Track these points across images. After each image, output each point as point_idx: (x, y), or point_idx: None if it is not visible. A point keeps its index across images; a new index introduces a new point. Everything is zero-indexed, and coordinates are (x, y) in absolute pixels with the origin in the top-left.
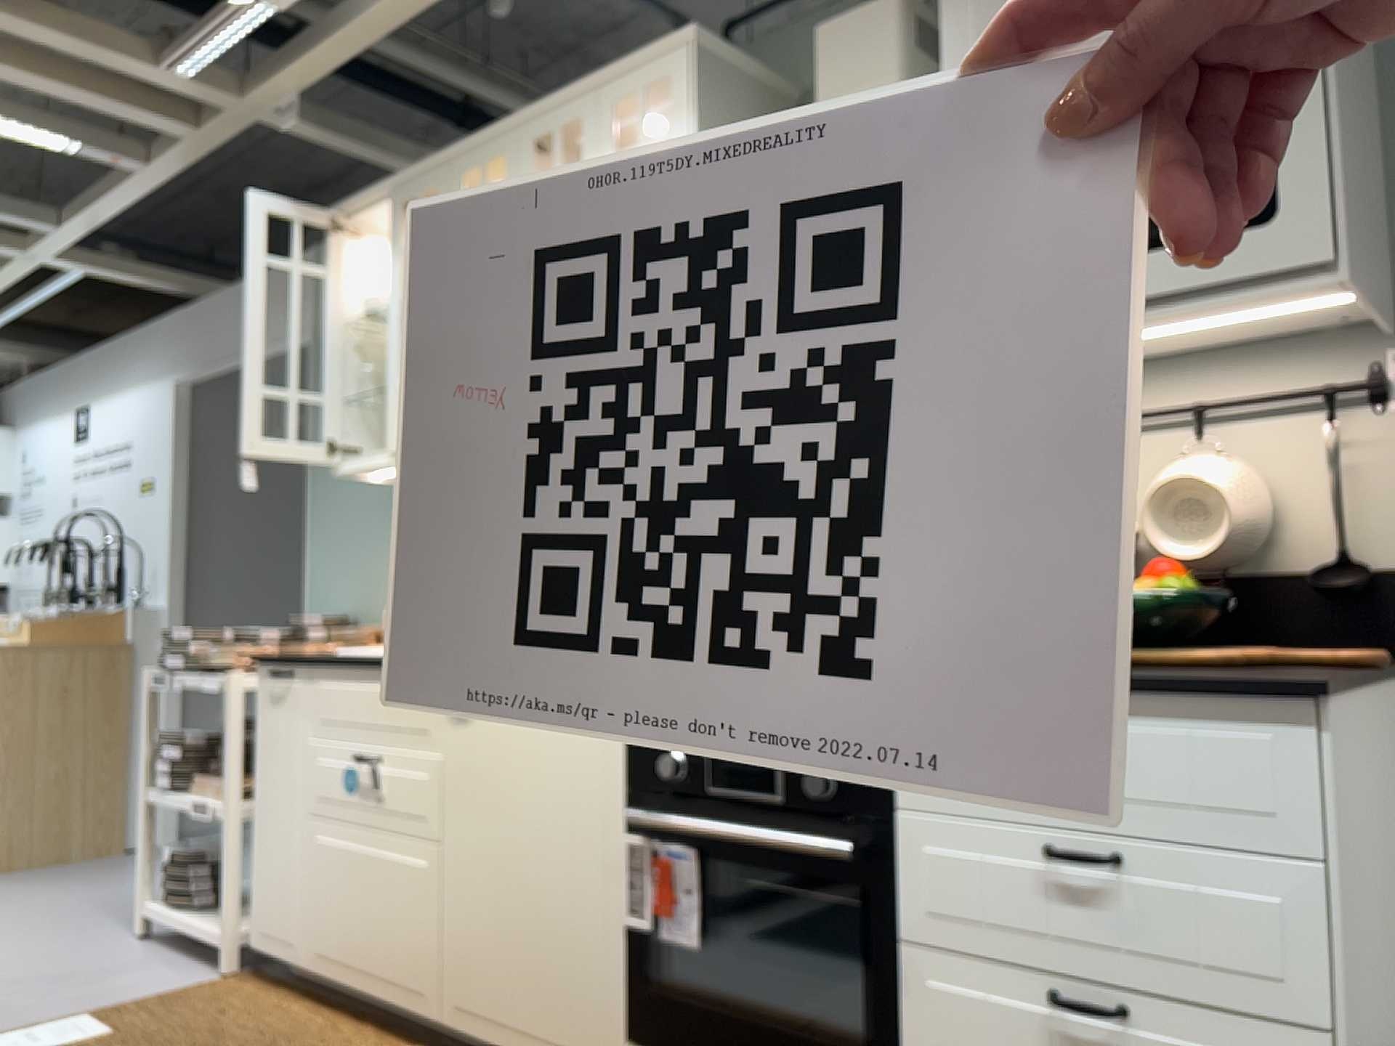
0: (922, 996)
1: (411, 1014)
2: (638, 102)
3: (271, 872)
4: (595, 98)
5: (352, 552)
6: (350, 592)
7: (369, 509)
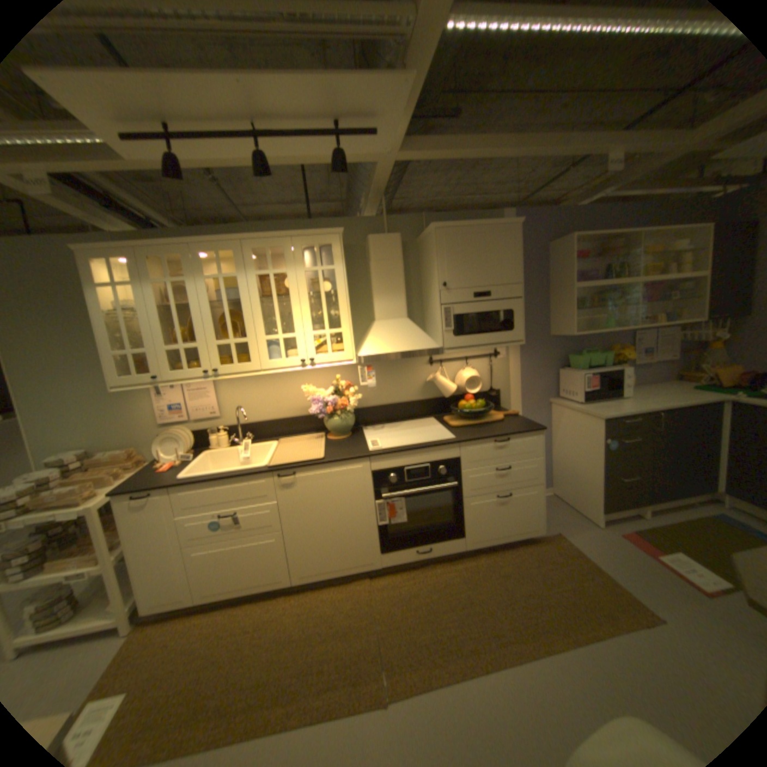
0: (469, 507)
1: (274, 590)
2: (301, 243)
3: (155, 580)
4: (291, 241)
5: (71, 419)
6: (76, 439)
7: (82, 396)
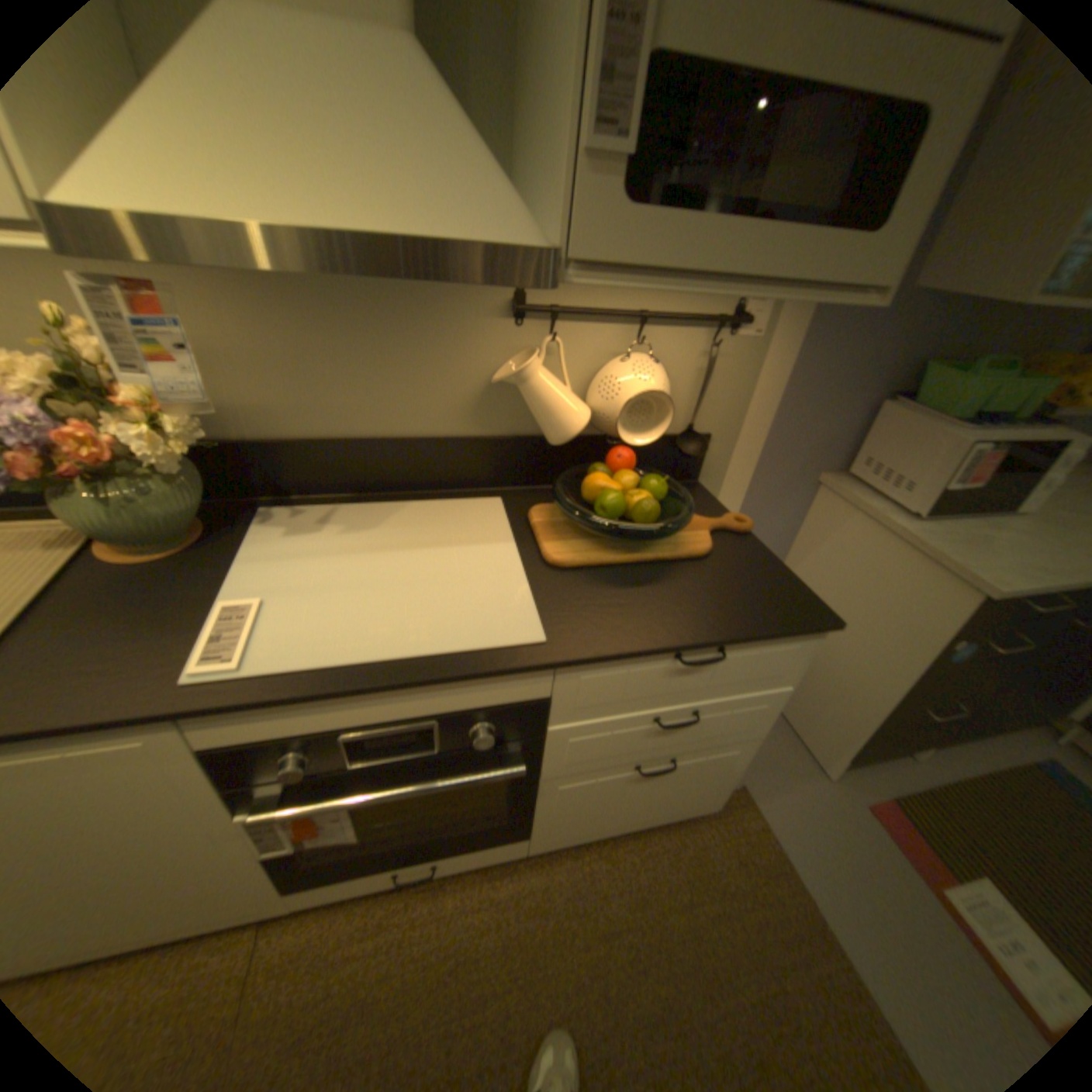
0: (553, 794)
1: None
2: None
3: None
4: None
5: None
6: None
7: None
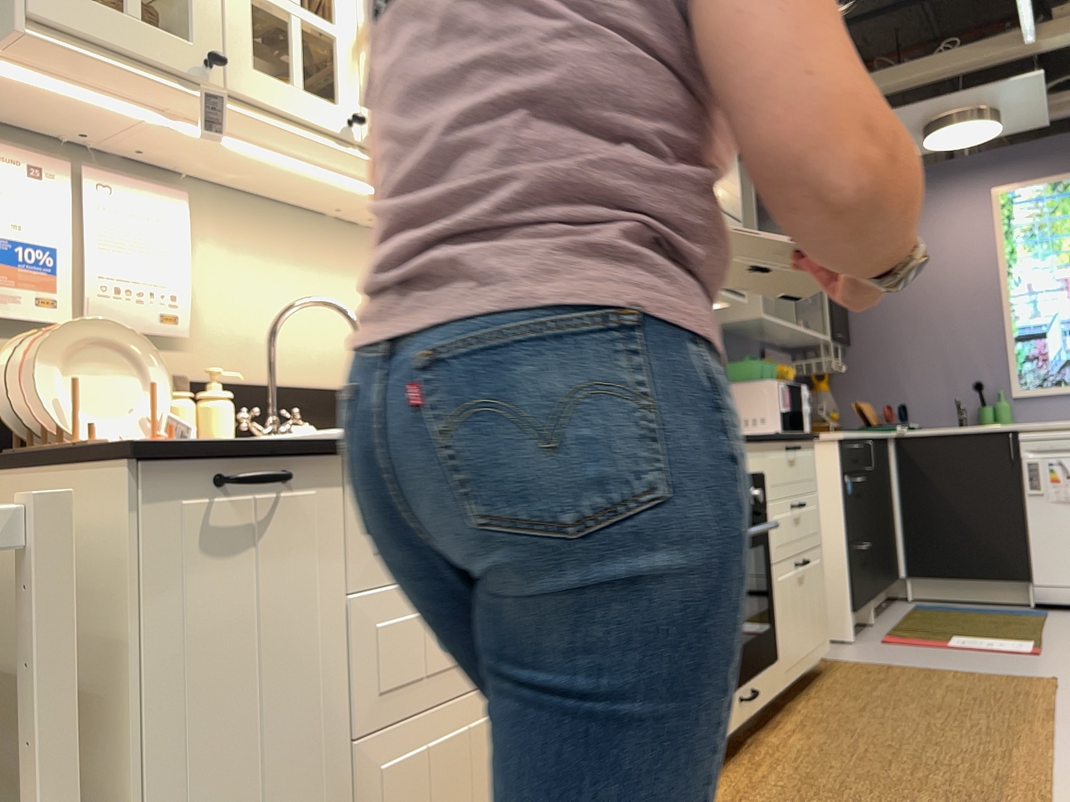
0: (778, 585)
1: None
2: None
3: None
4: None
5: None
6: None
7: None
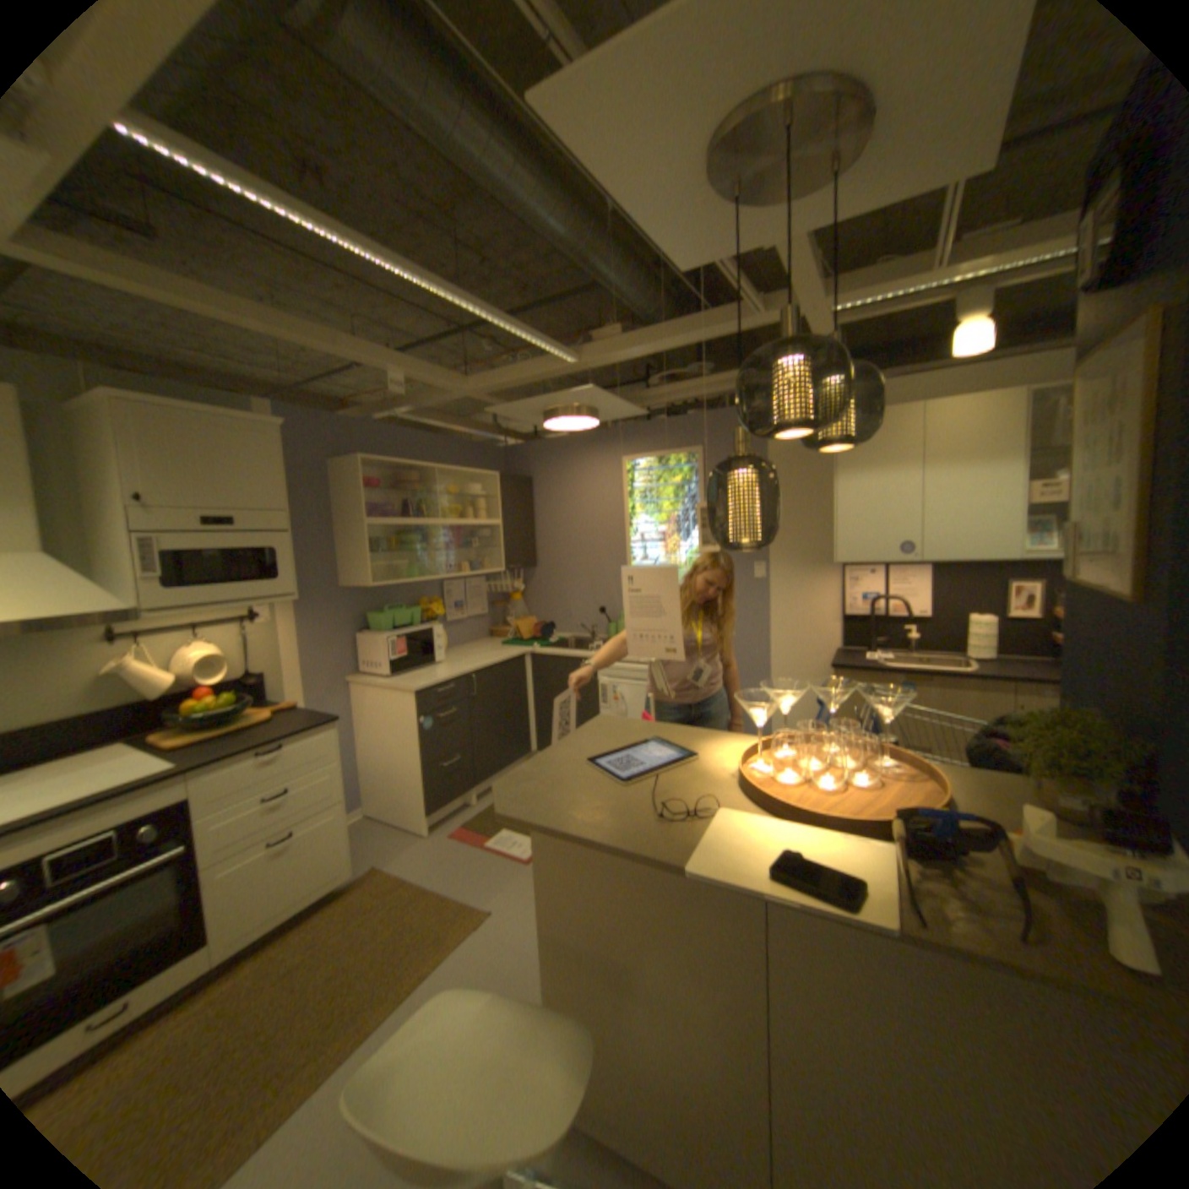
0: (212, 884)
1: None
2: None
3: None
4: None
5: None
6: None
7: None
